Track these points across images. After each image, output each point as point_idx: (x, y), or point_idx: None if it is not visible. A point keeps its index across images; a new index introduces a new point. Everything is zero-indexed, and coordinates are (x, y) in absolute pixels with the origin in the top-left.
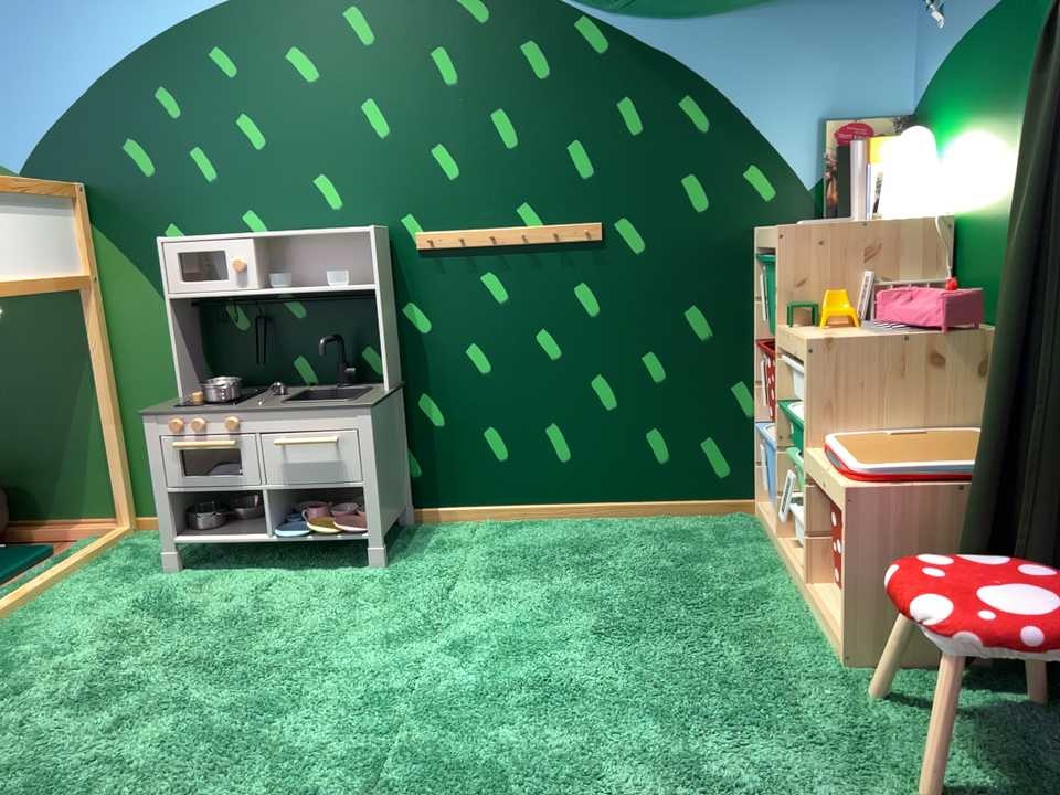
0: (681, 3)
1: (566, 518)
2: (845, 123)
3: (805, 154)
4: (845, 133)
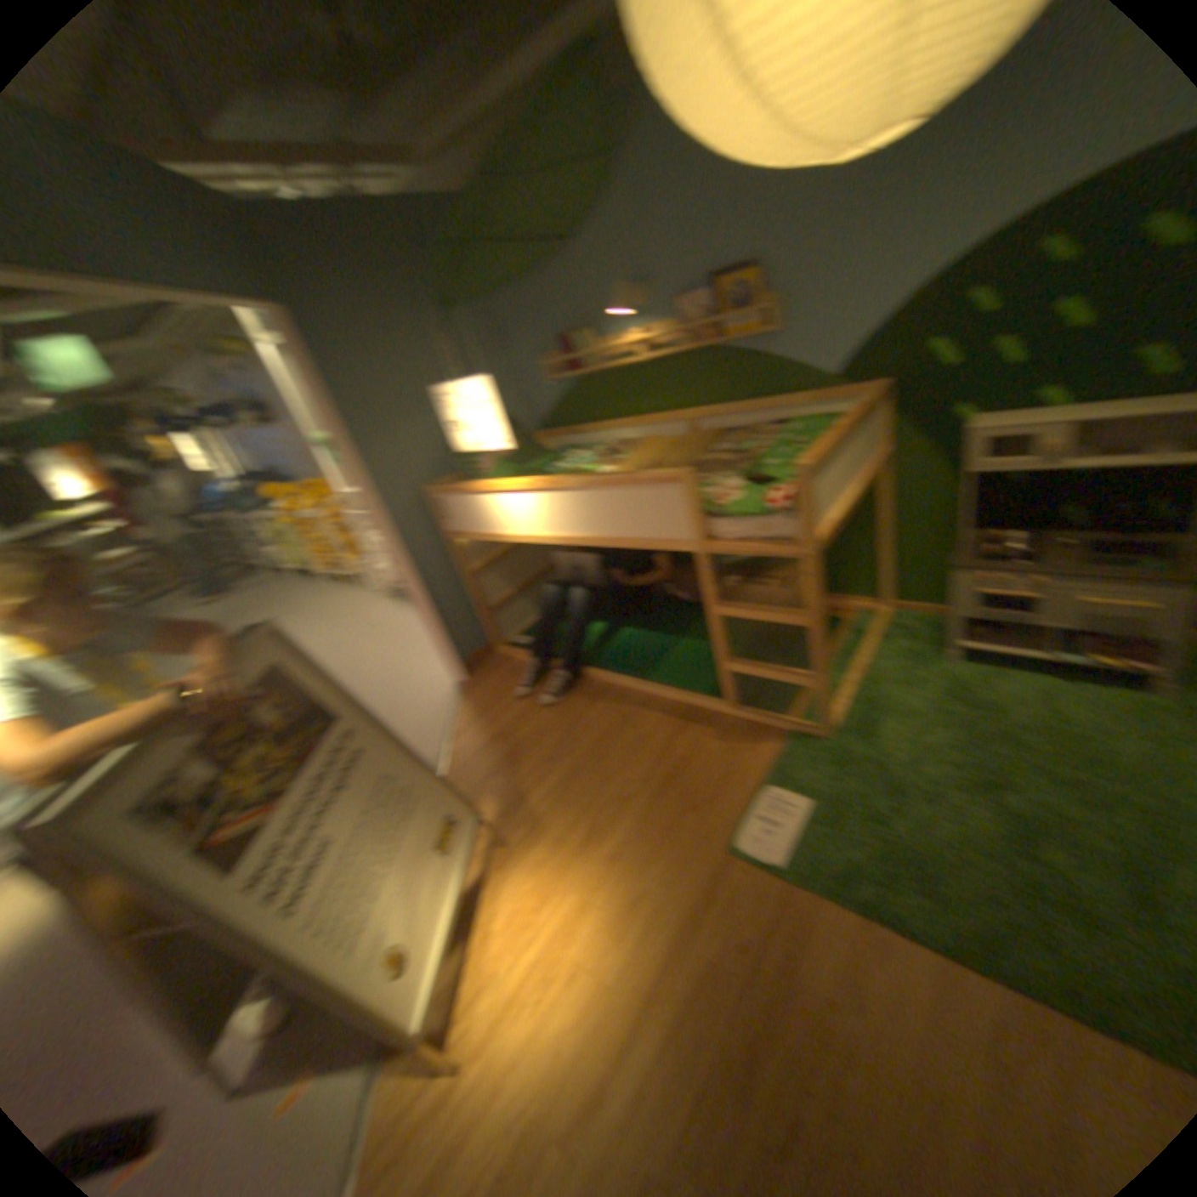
0: None
1: None
2: None
3: None
4: None
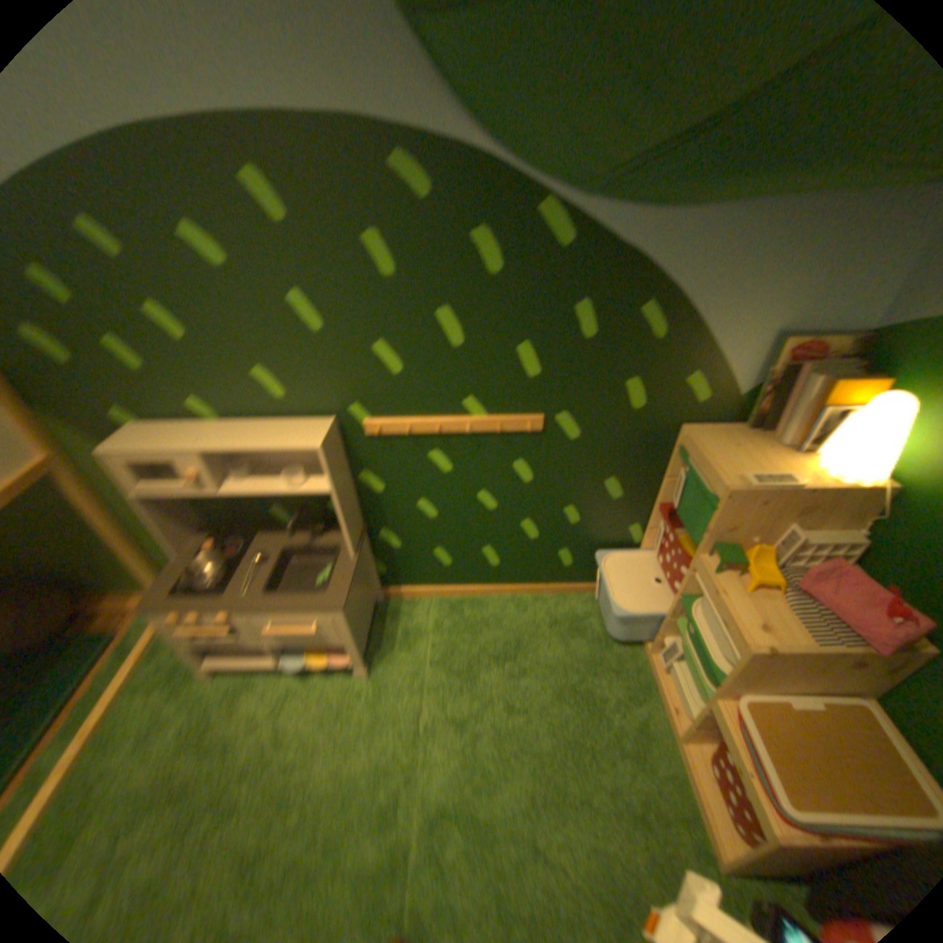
0: (678, 189)
1: (494, 594)
2: (809, 340)
3: (755, 364)
4: (805, 350)
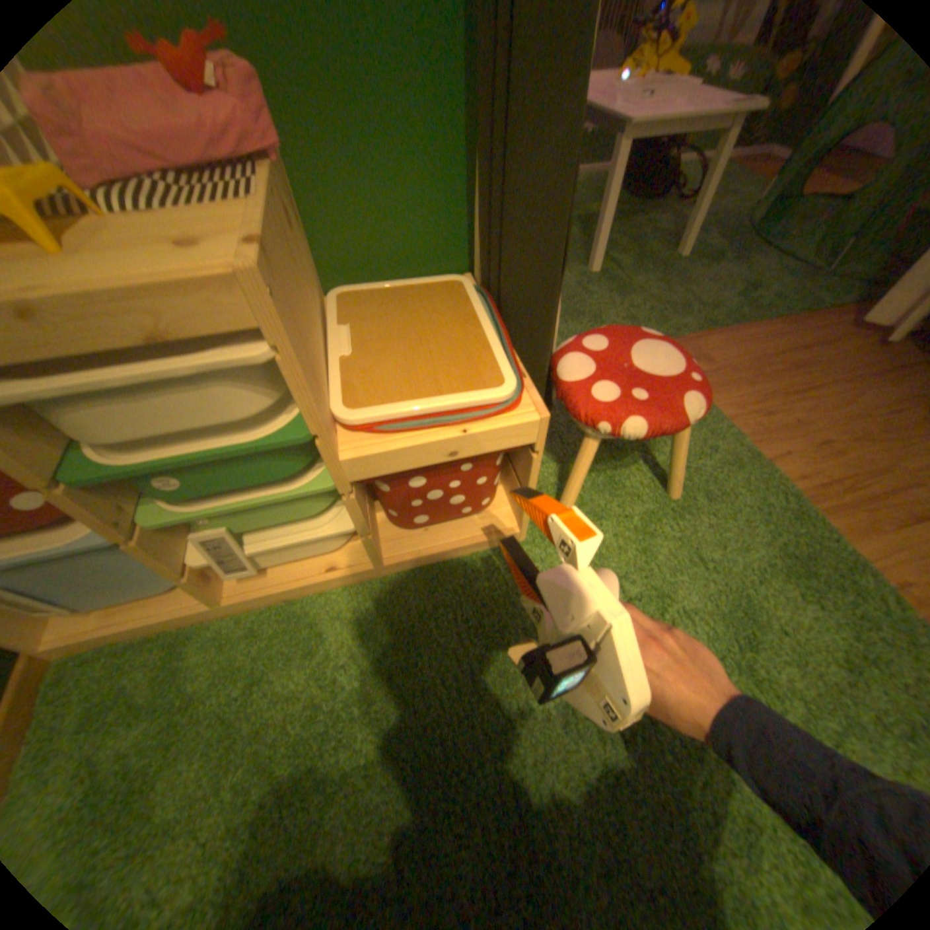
0: None
1: None
2: None
3: None
4: None
